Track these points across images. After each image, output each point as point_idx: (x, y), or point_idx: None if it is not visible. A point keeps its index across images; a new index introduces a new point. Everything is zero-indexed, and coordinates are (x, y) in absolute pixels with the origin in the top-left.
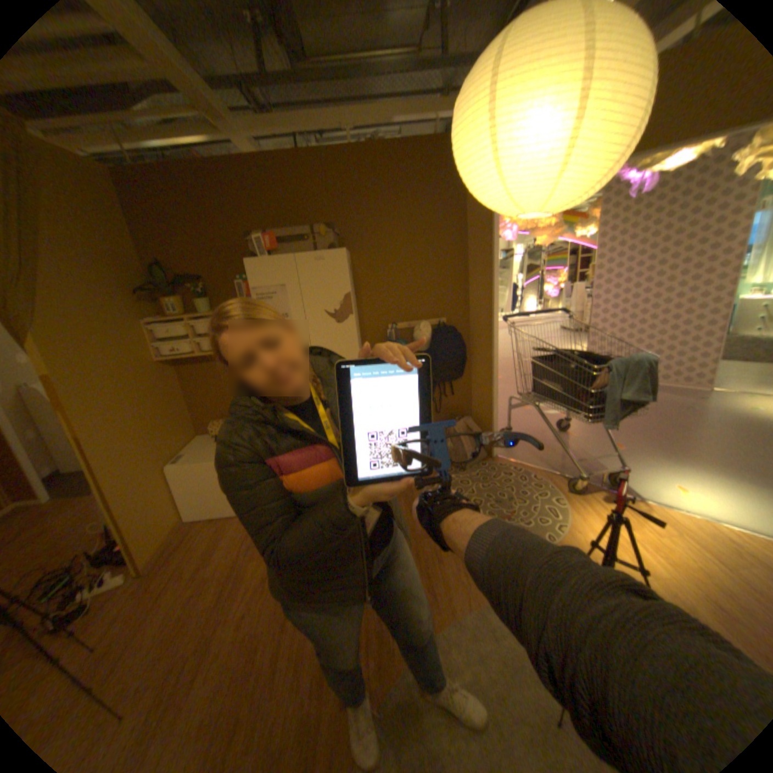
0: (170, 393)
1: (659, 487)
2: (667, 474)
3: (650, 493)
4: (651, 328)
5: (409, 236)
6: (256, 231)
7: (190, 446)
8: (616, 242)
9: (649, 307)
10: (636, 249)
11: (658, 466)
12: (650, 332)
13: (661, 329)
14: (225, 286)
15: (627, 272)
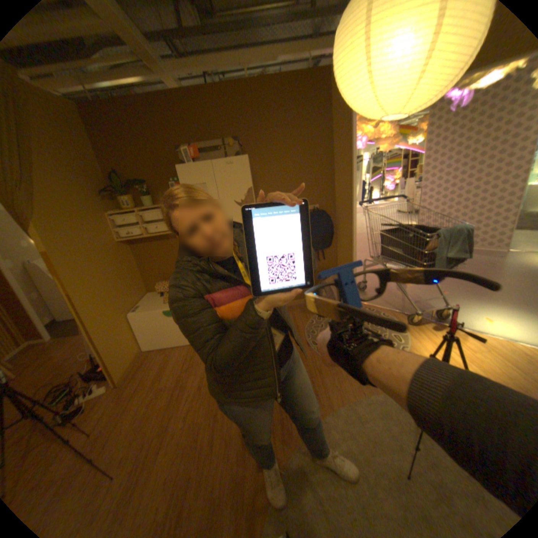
0: (128, 264)
1: (472, 319)
2: (477, 310)
3: (465, 323)
4: (464, 208)
5: (291, 146)
6: (182, 146)
7: (144, 300)
8: (439, 146)
9: (463, 192)
10: (454, 150)
11: (471, 304)
12: (463, 211)
13: (472, 208)
14: (162, 186)
15: (447, 168)
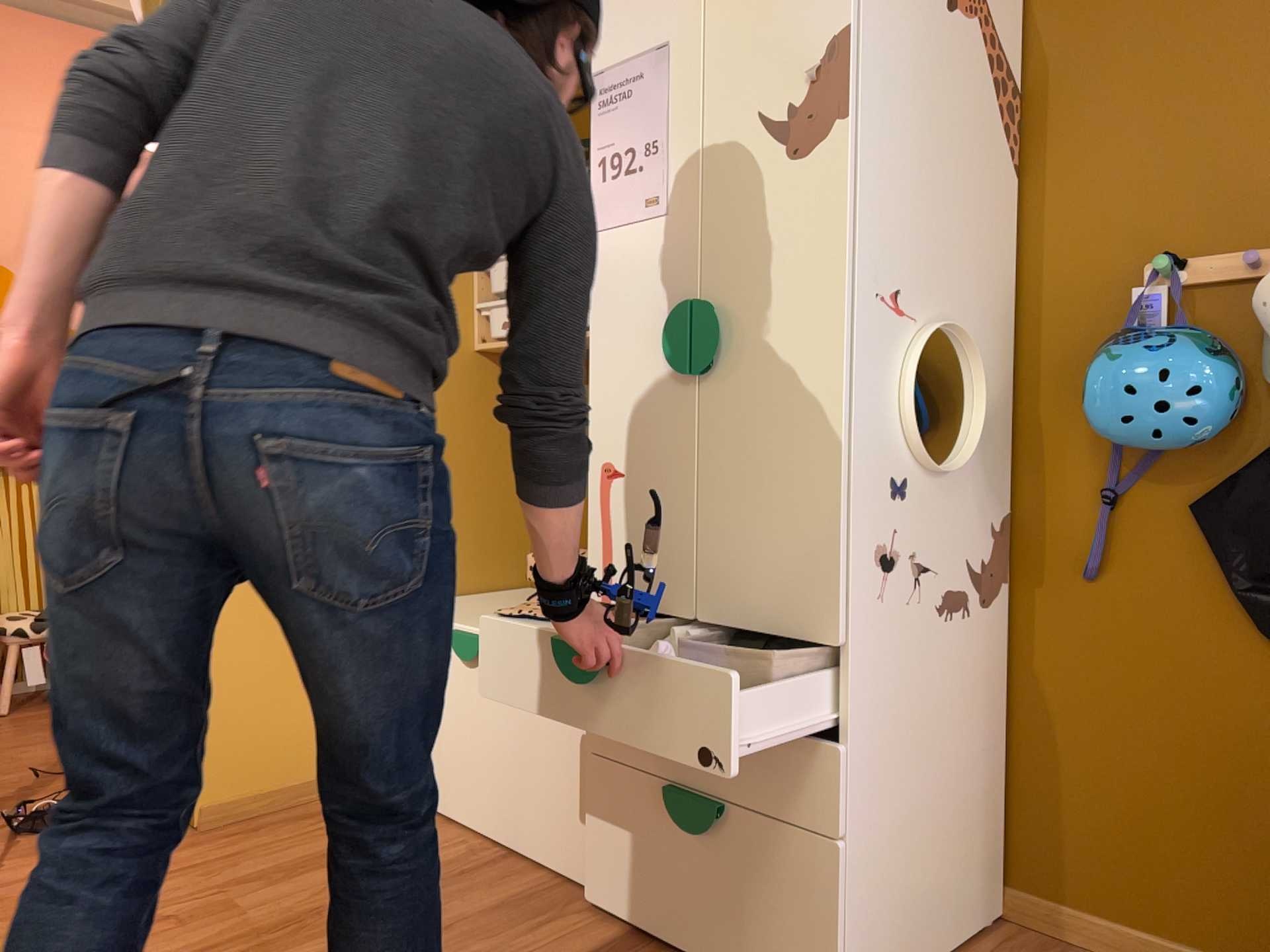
0: (491, 444)
1: None
2: None
3: None
4: None
5: None
6: None
7: (484, 595)
8: None
9: None
10: None
11: None
12: None
13: None
14: None
15: None
